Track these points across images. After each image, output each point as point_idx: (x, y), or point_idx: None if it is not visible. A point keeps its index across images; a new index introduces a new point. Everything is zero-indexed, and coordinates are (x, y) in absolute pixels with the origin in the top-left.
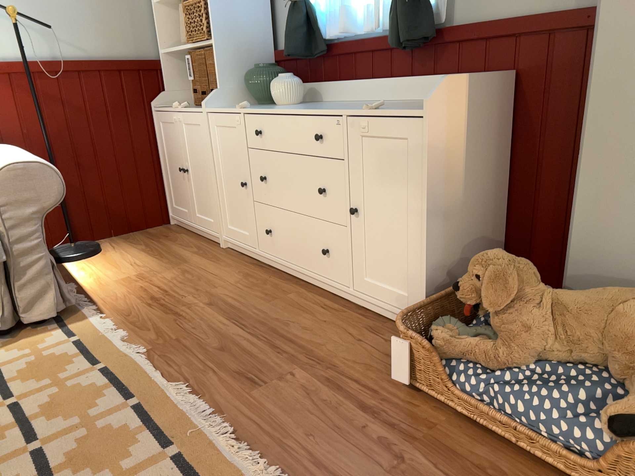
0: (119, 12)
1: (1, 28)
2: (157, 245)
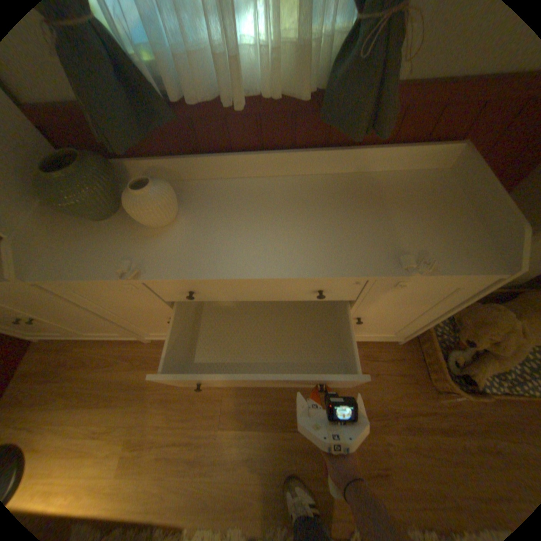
0: None
1: None
2: (73, 386)
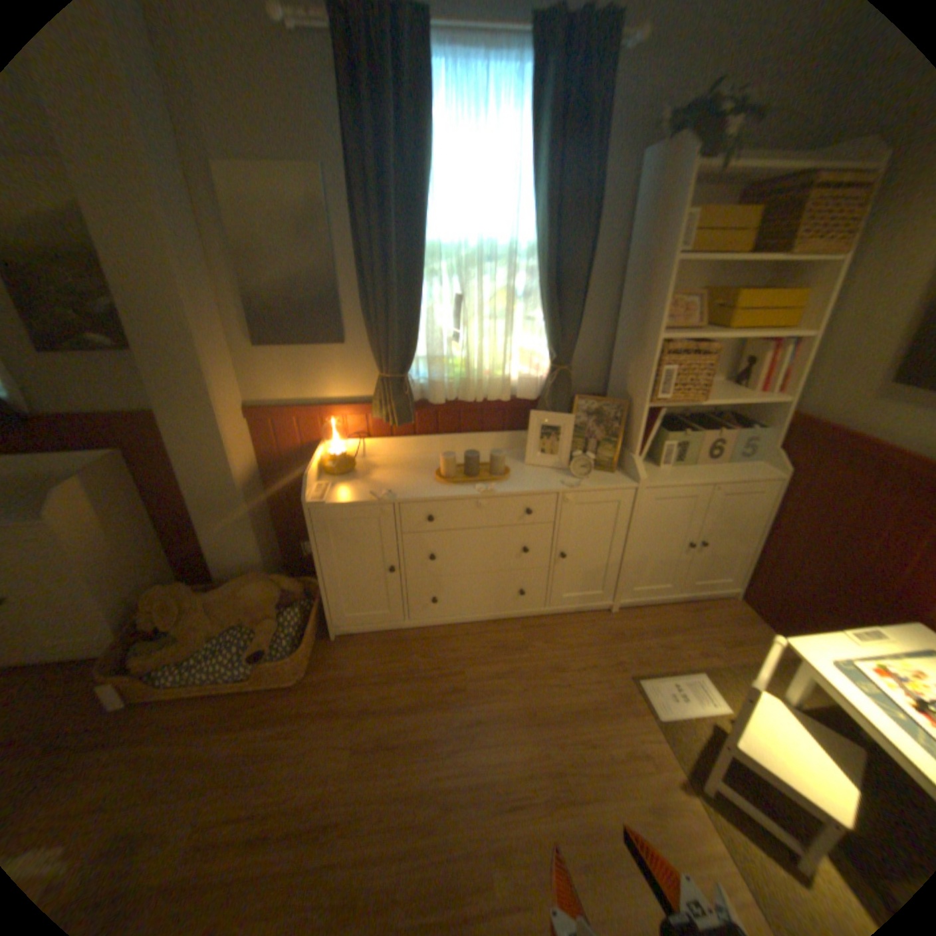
0: None
1: None
2: None
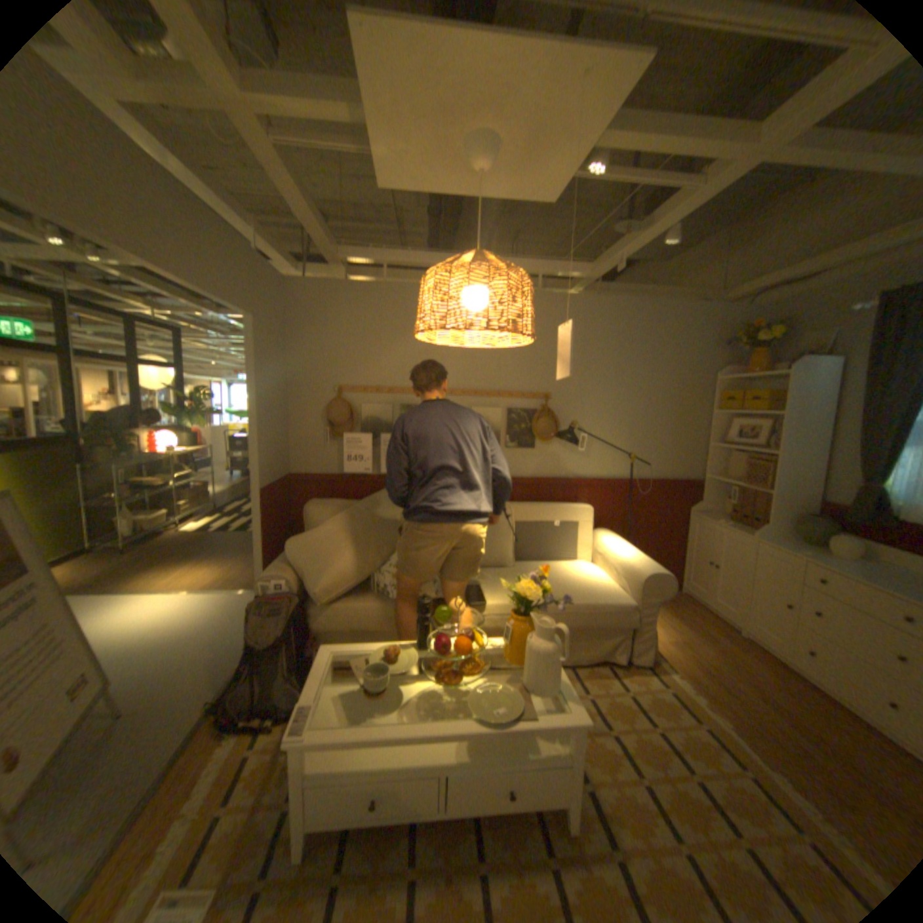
0: (685, 448)
1: (616, 458)
2: (683, 613)
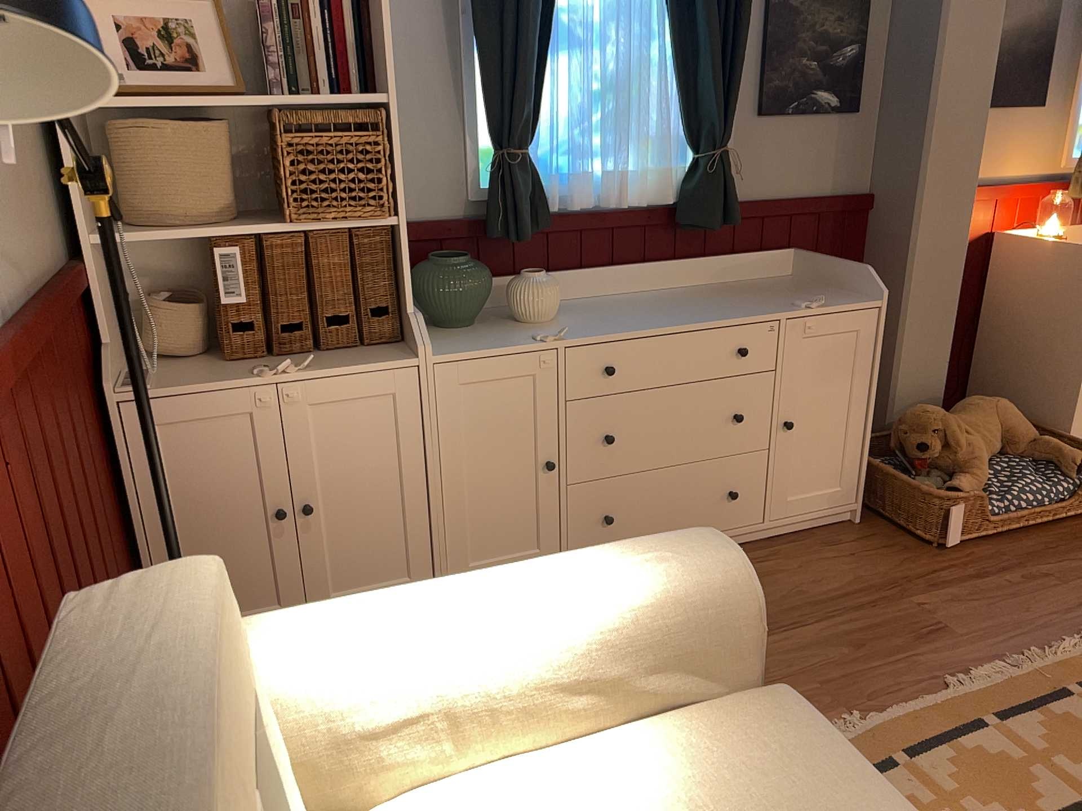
0: (15, 130)
1: None
2: None
